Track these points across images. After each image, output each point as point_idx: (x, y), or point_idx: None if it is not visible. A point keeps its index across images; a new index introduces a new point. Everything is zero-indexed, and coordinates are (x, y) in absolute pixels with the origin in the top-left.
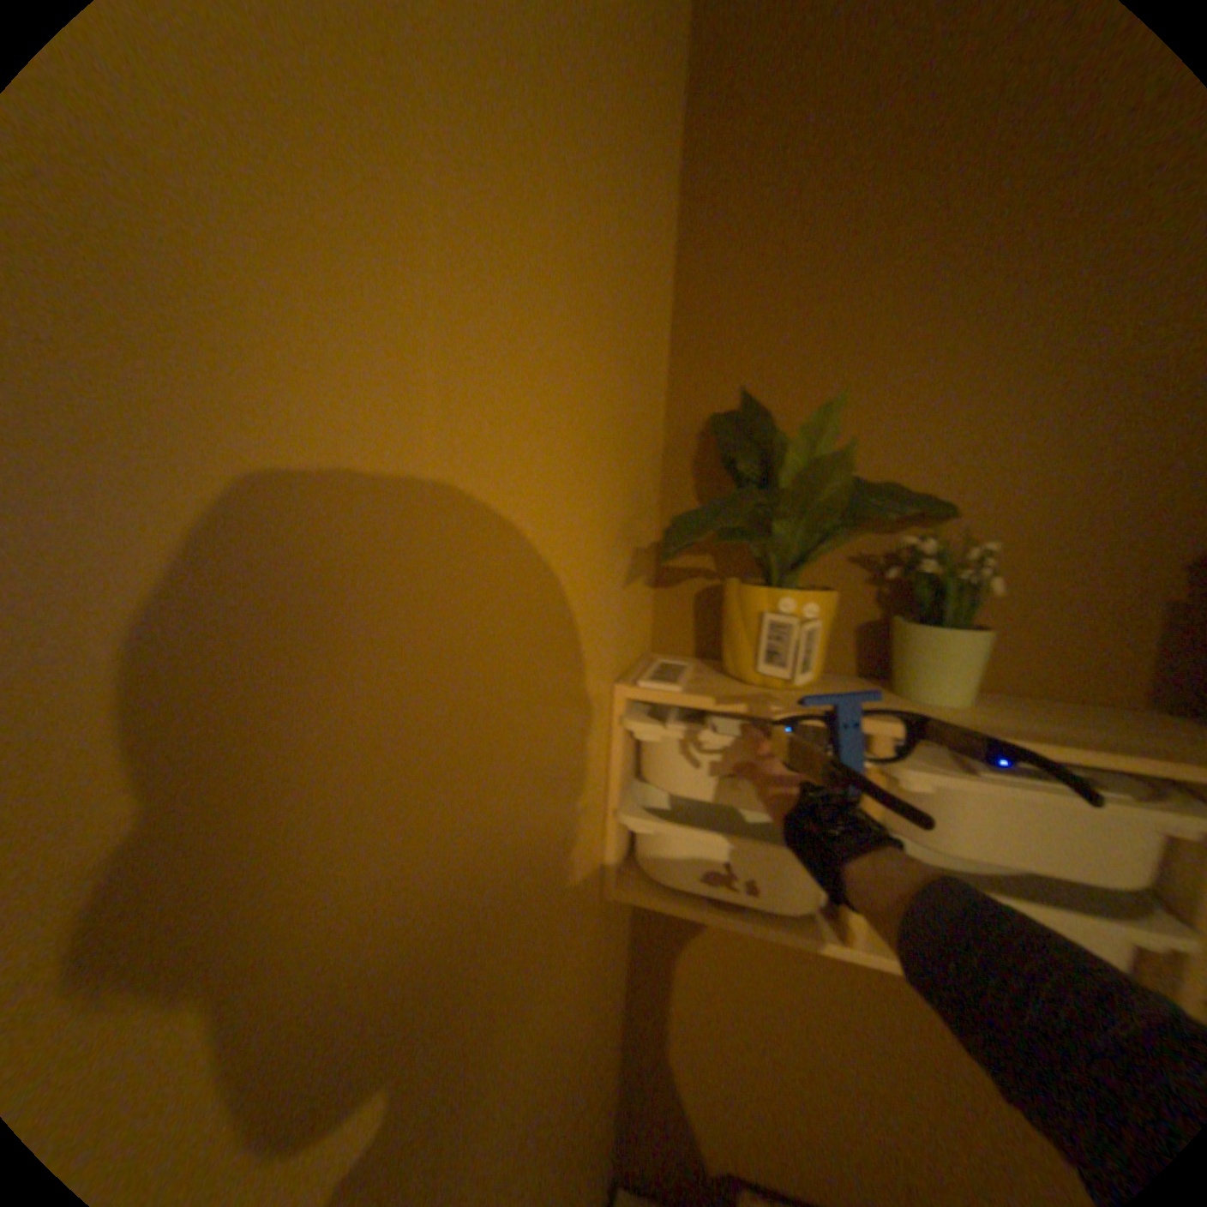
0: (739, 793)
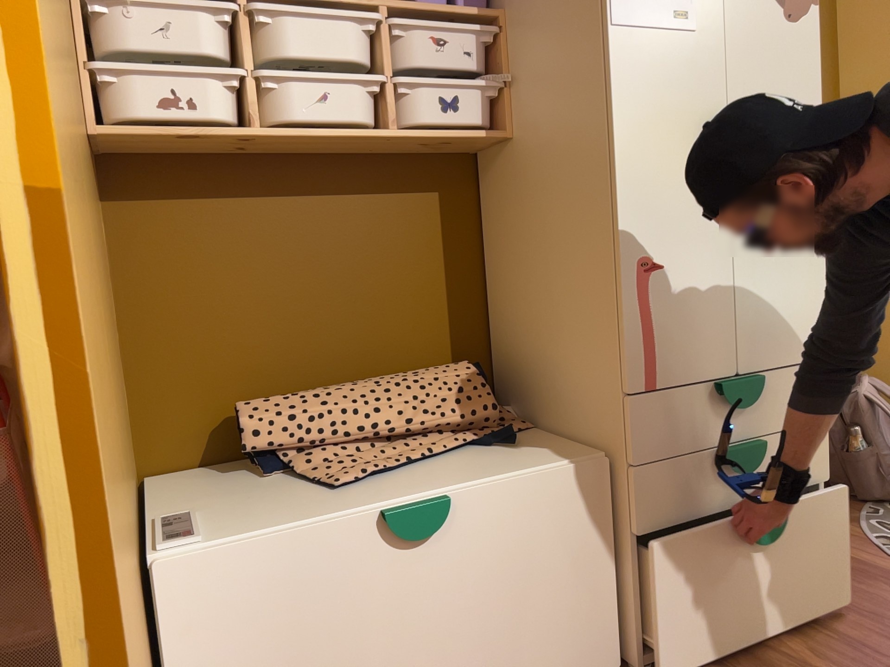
0: (170, 43)
